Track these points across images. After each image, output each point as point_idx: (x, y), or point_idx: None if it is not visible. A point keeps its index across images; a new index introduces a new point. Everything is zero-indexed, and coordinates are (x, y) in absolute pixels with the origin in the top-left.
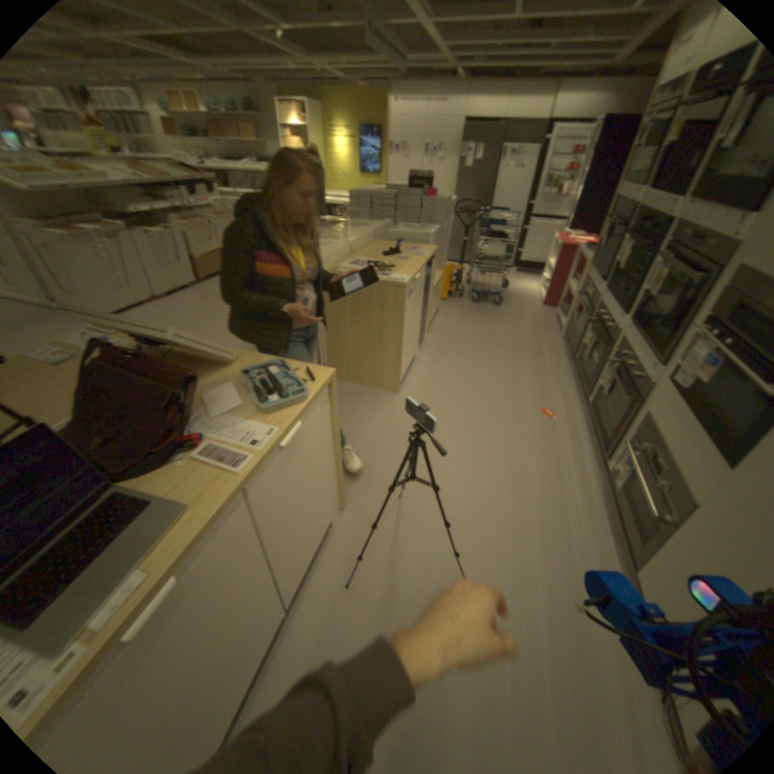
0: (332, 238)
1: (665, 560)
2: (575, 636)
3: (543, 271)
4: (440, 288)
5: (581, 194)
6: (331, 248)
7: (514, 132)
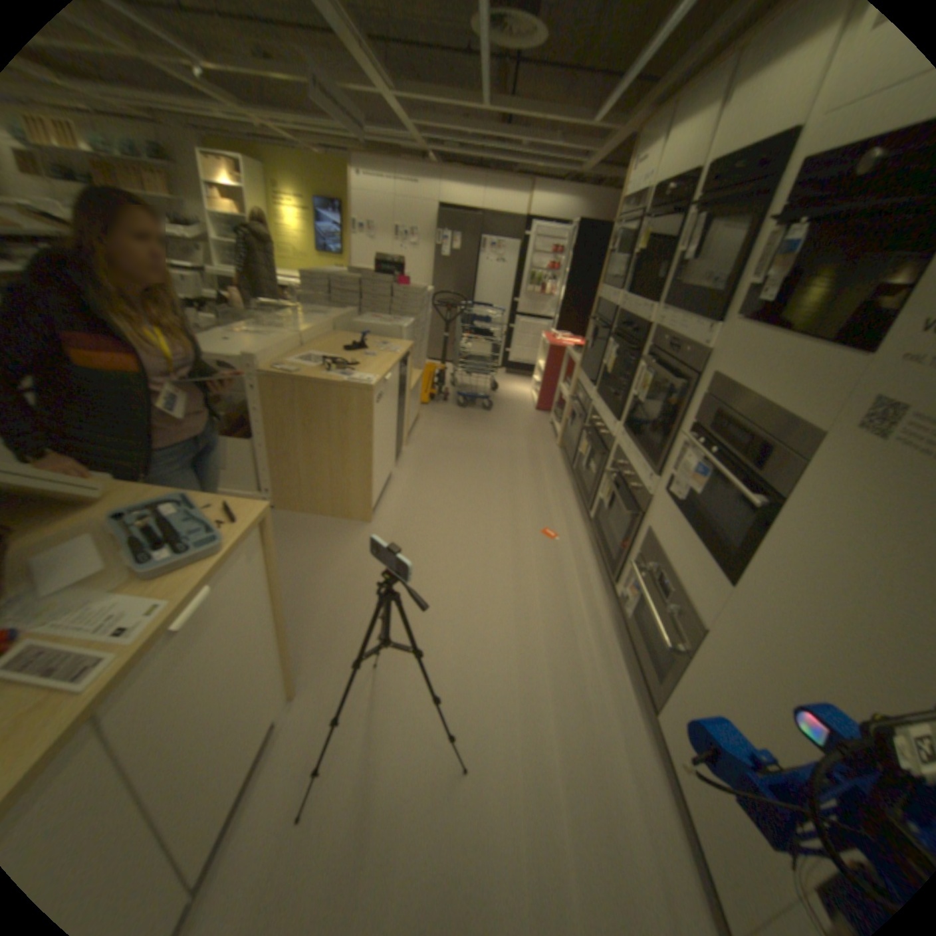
0: (275, 325)
1: (682, 697)
2: (599, 815)
3: (533, 374)
4: (419, 390)
5: (564, 294)
6: (273, 337)
7: (493, 225)
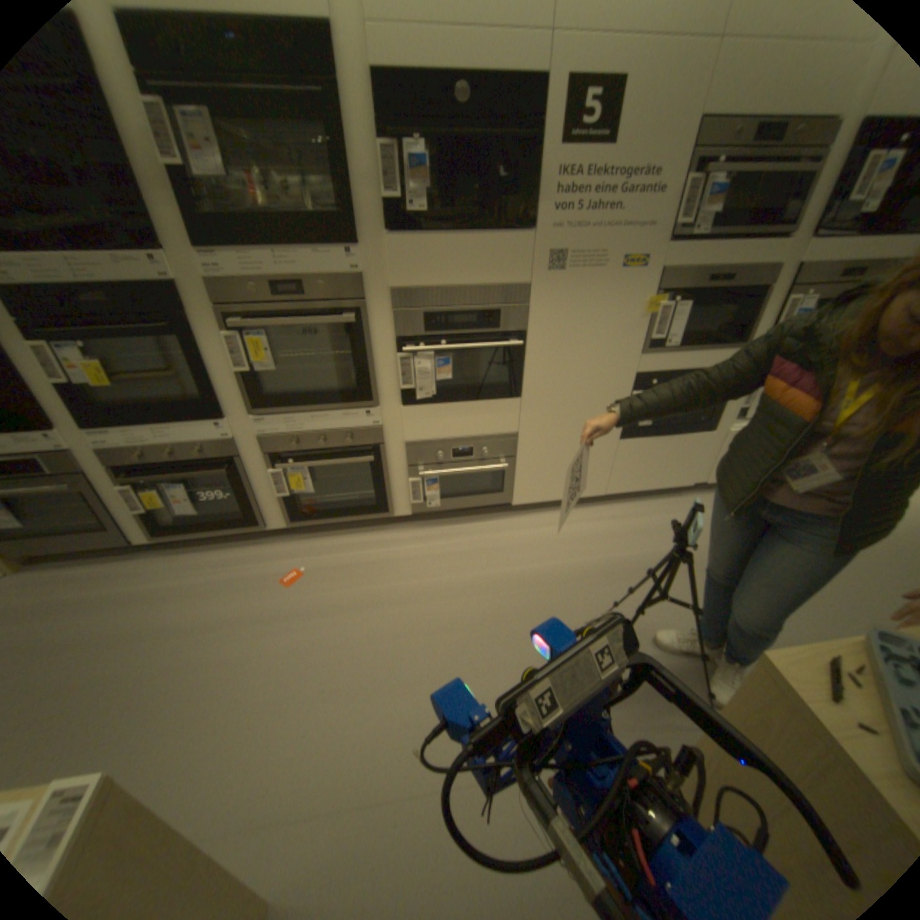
0: None
1: (520, 477)
2: (574, 545)
3: None
4: None
5: None
6: None
7: None
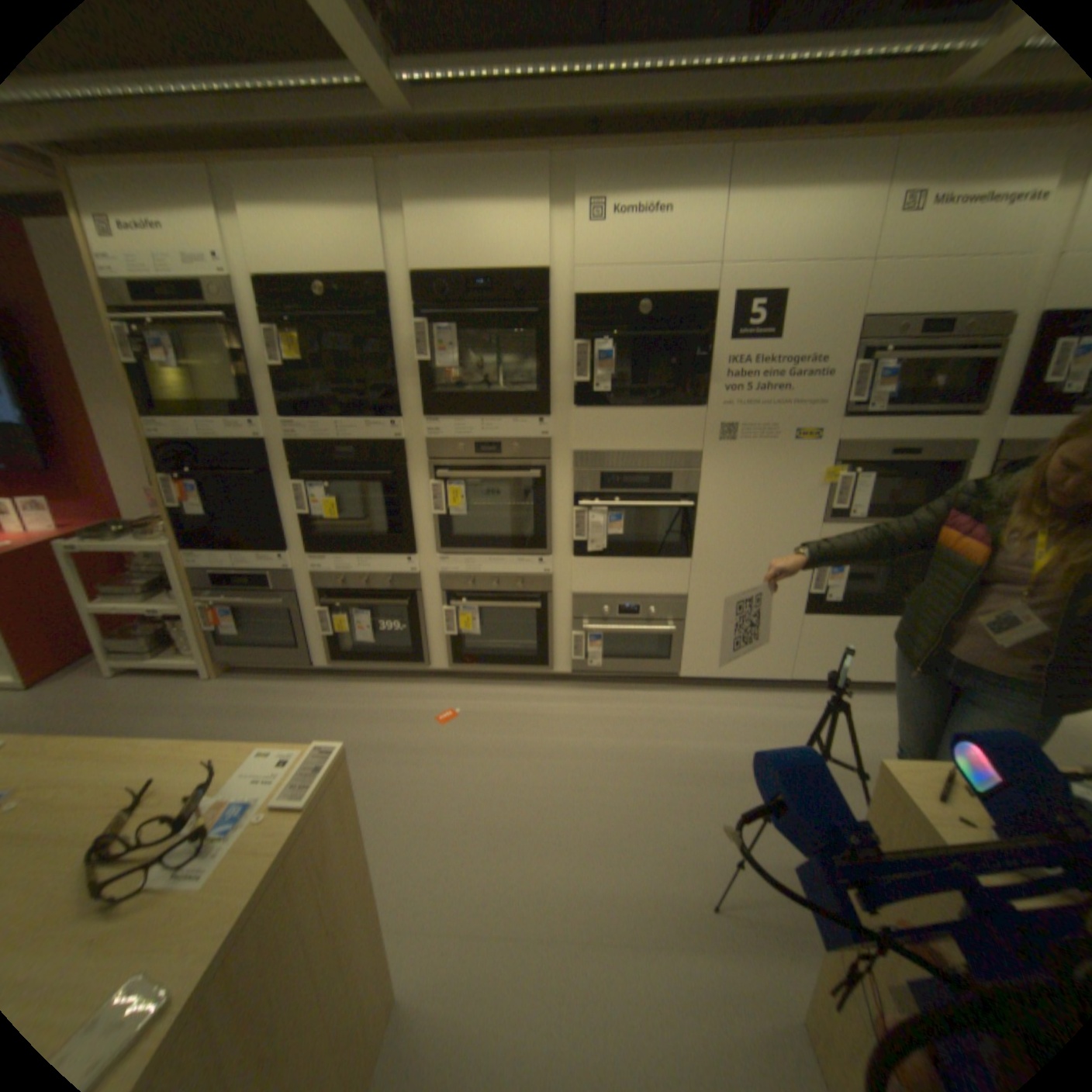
0: None
1: (689, 645)
2: (749, 729)
3: None
4: None
5: None
6: None
7: None
